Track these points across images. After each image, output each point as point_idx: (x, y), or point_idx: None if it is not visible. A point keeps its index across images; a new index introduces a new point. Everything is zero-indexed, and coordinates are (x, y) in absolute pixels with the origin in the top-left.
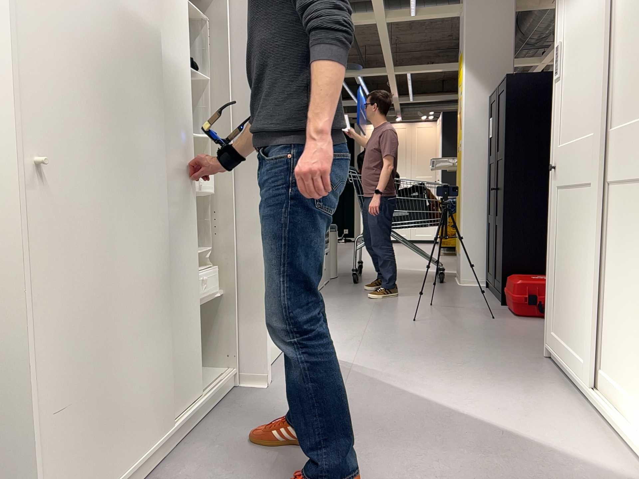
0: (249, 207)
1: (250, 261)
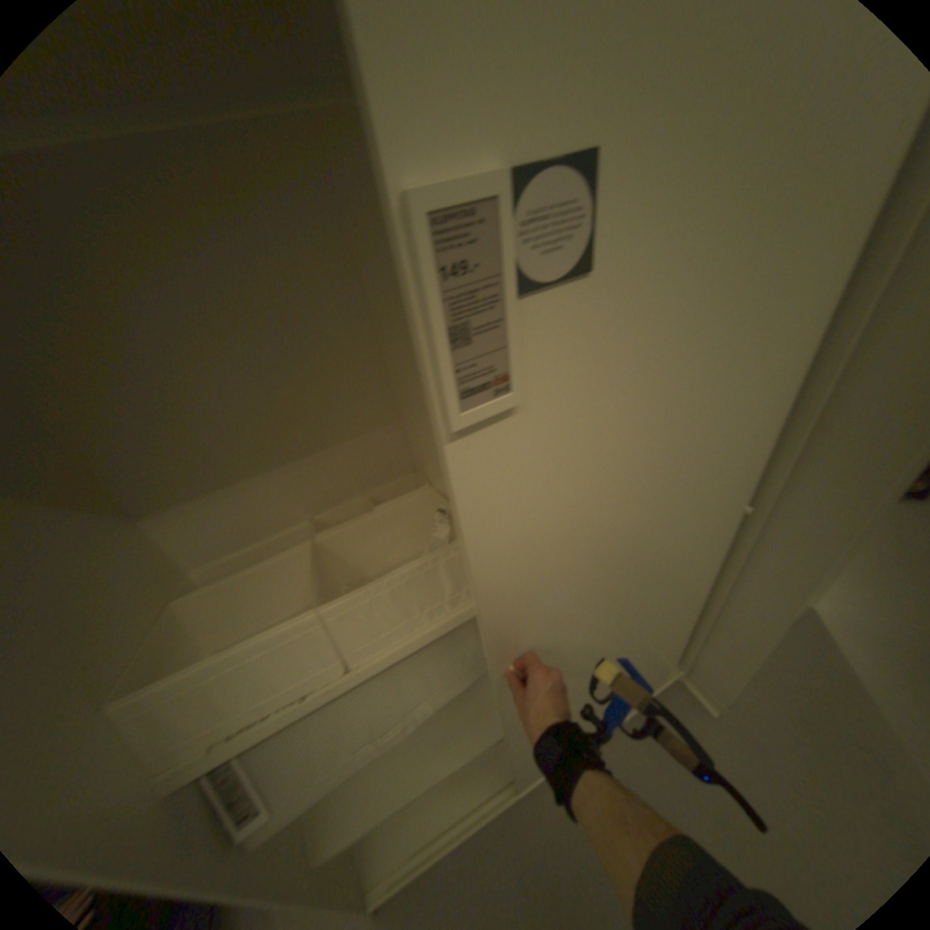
0: (780, 545)
1: (745, 606)
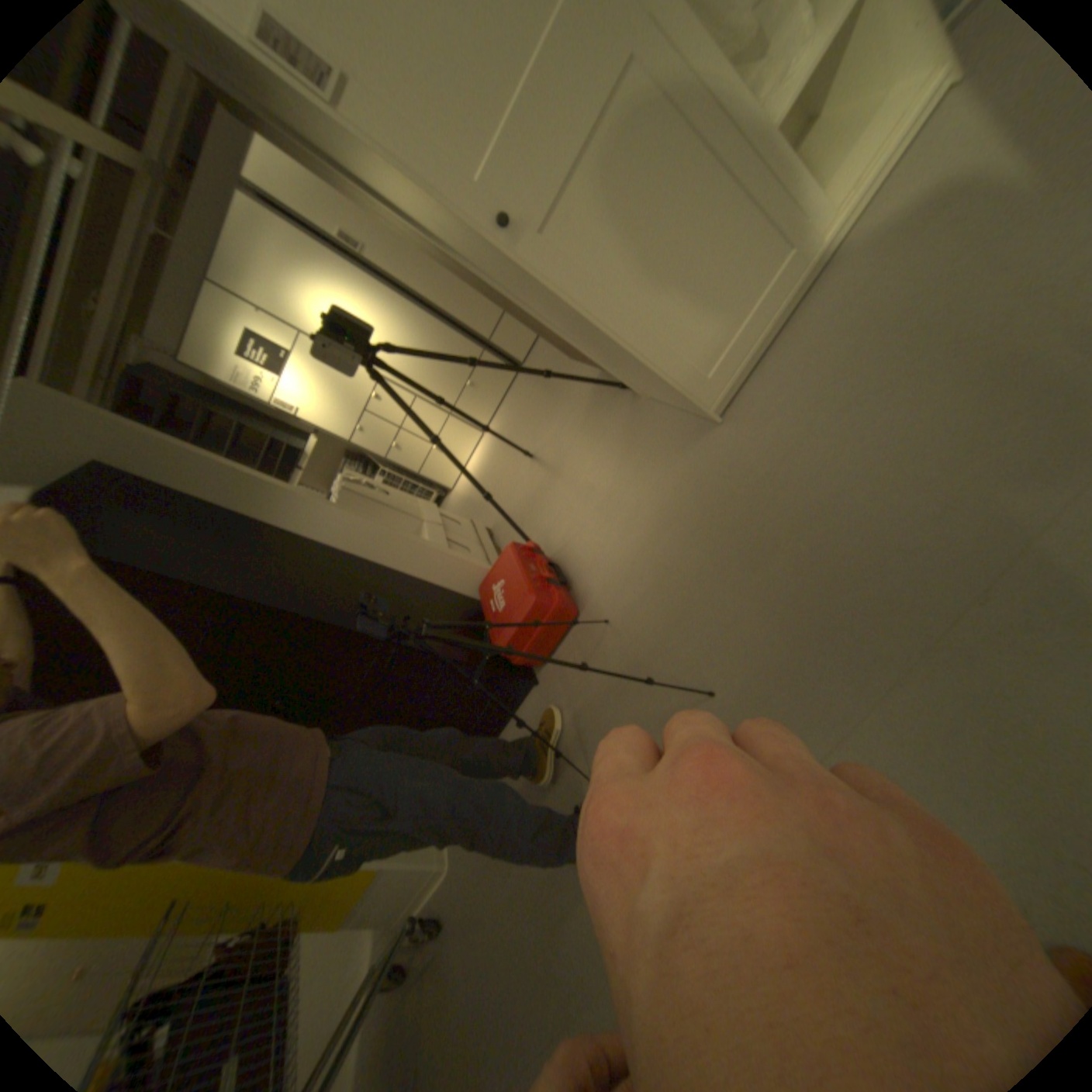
0: None
1: None
